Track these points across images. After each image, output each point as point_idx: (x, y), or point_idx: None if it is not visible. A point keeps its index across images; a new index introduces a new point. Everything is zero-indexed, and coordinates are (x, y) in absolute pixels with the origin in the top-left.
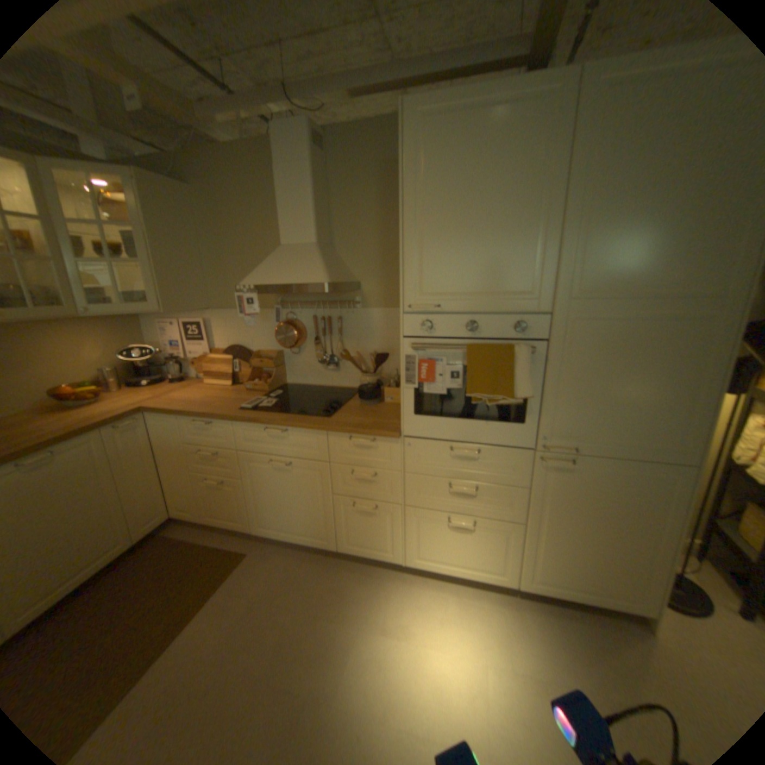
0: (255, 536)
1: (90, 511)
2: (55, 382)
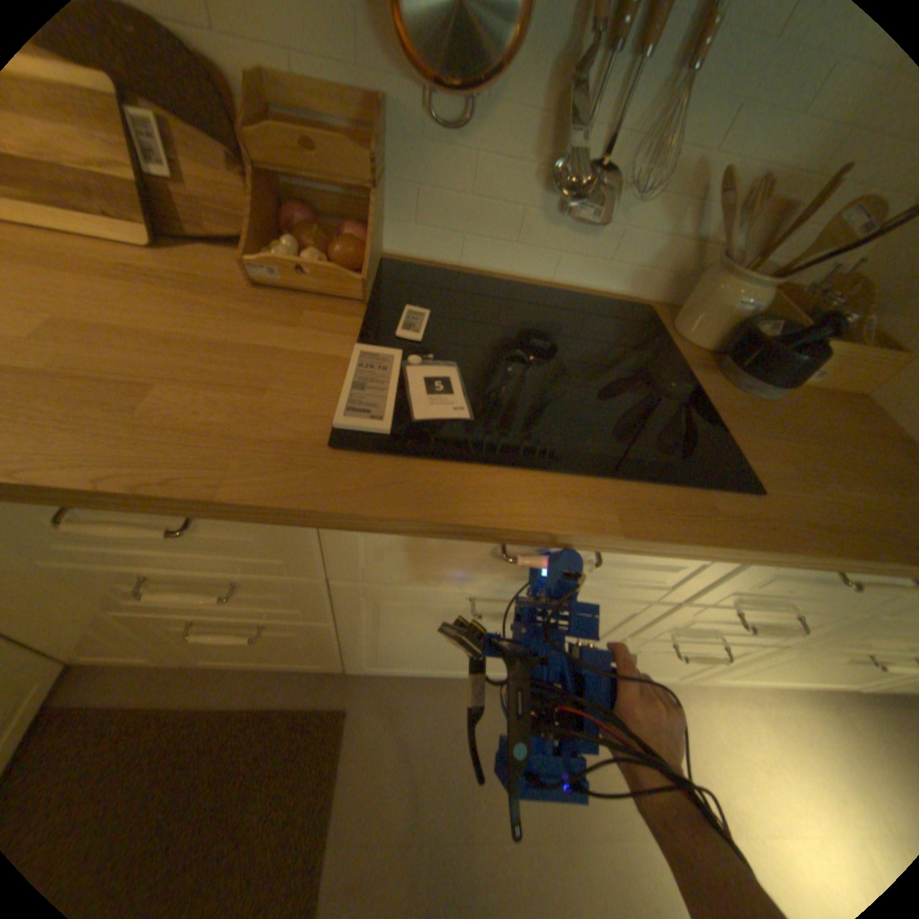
0: (358, 673)
1: None
2: None
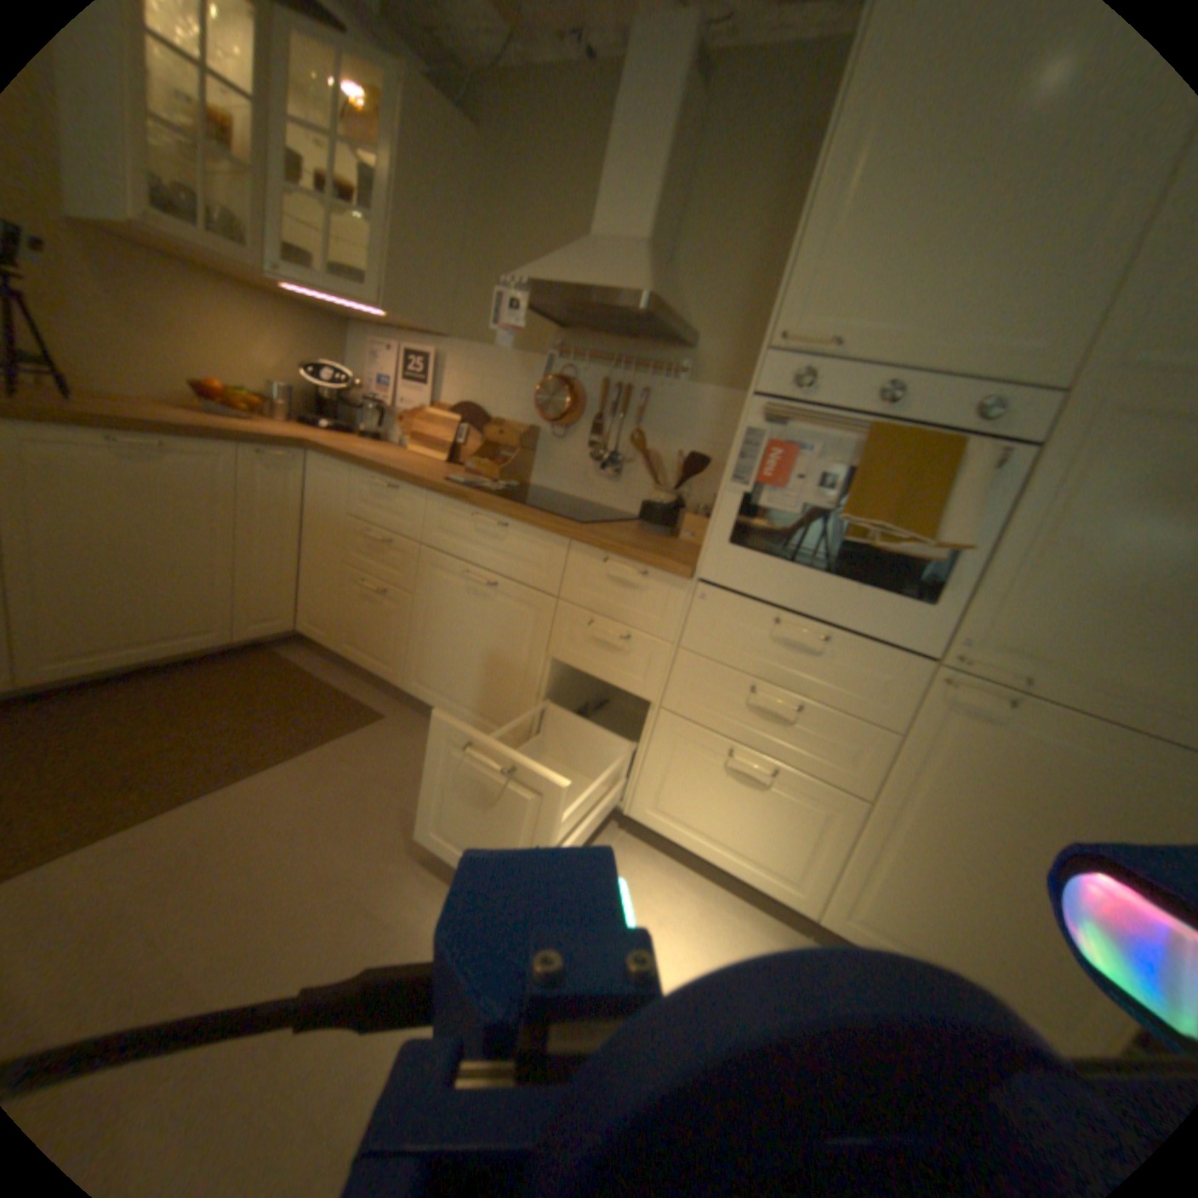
0: (407, 693)
1: (187, 557)
2: (205, 373)
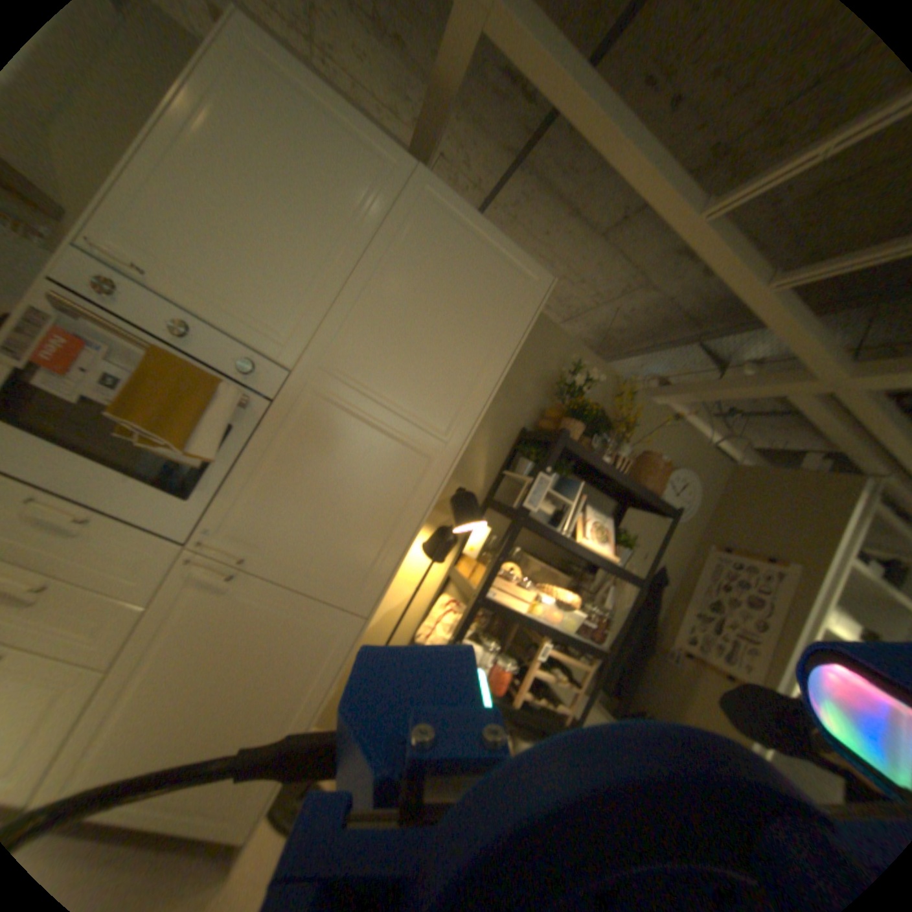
0: None
1: None
2: None
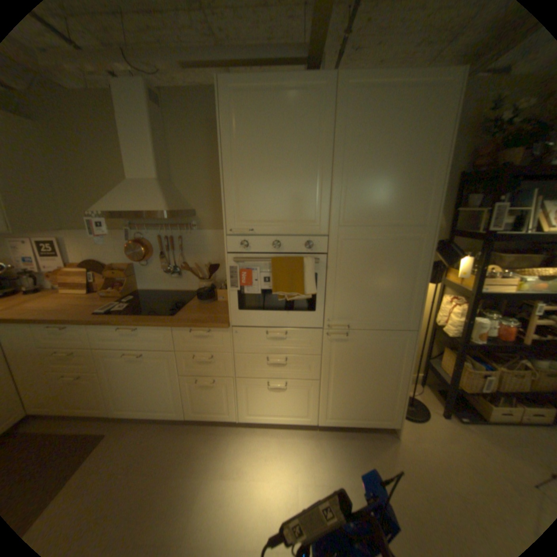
0: (113, 417)
1: None
2: None
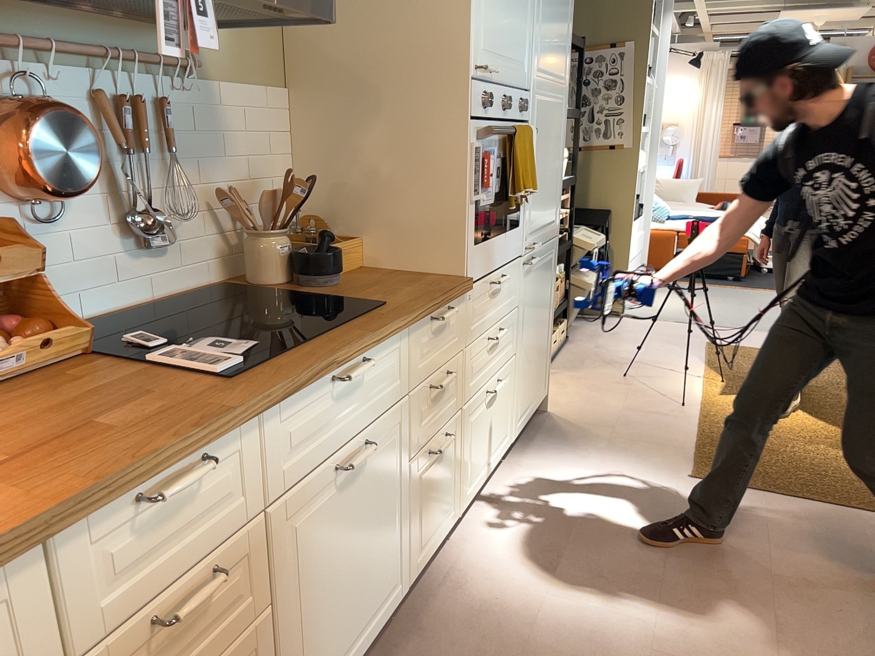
0: None
1: None
2: None
